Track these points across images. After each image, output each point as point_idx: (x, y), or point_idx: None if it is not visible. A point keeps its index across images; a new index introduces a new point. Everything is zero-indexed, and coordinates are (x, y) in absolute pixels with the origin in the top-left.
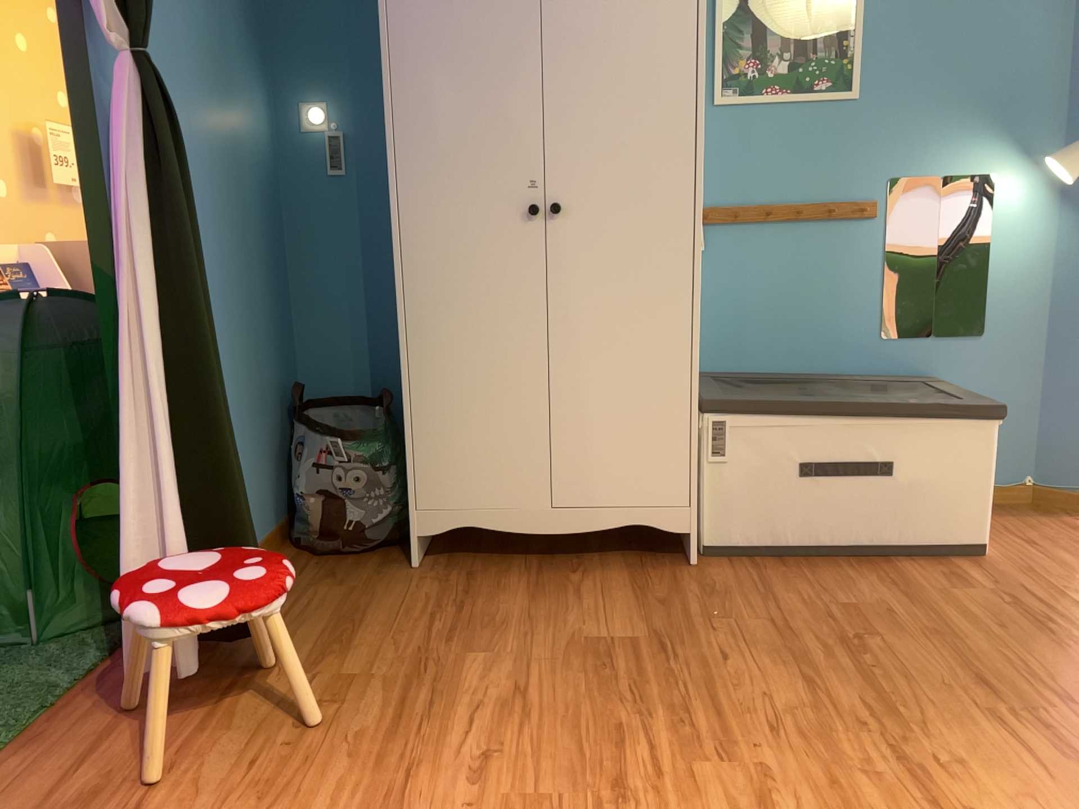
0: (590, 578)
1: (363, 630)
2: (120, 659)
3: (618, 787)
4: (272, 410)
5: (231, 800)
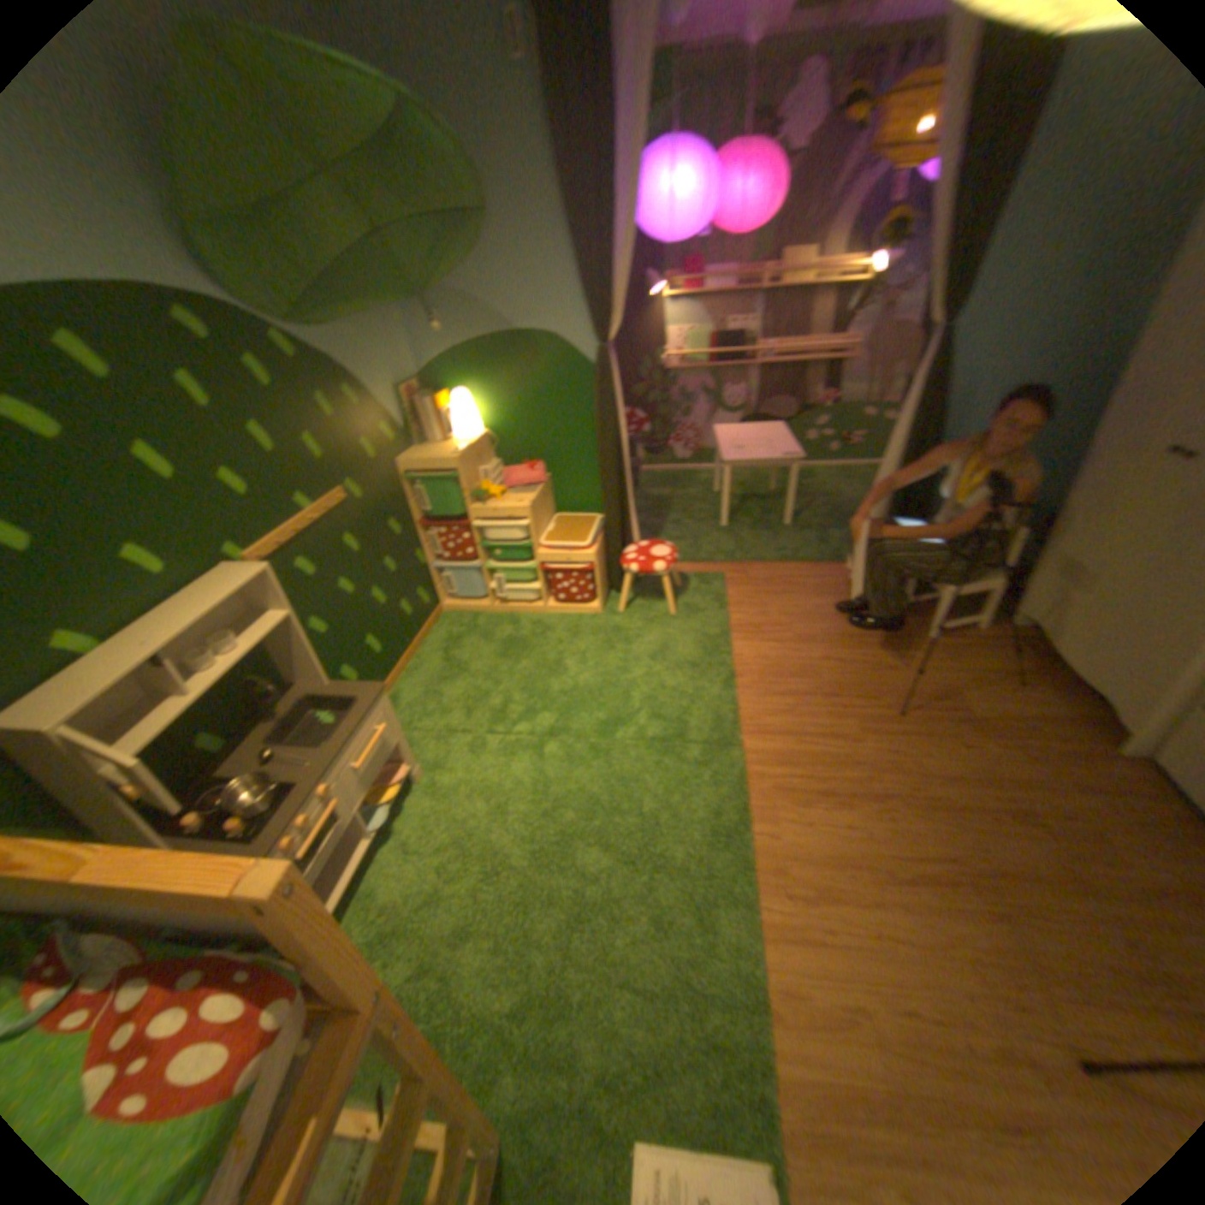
0: (1053, 700)
1: (925, 621)
2: (849, 565)
3: (834, 699)
4: (1049, 508)
5: (798, 612)
